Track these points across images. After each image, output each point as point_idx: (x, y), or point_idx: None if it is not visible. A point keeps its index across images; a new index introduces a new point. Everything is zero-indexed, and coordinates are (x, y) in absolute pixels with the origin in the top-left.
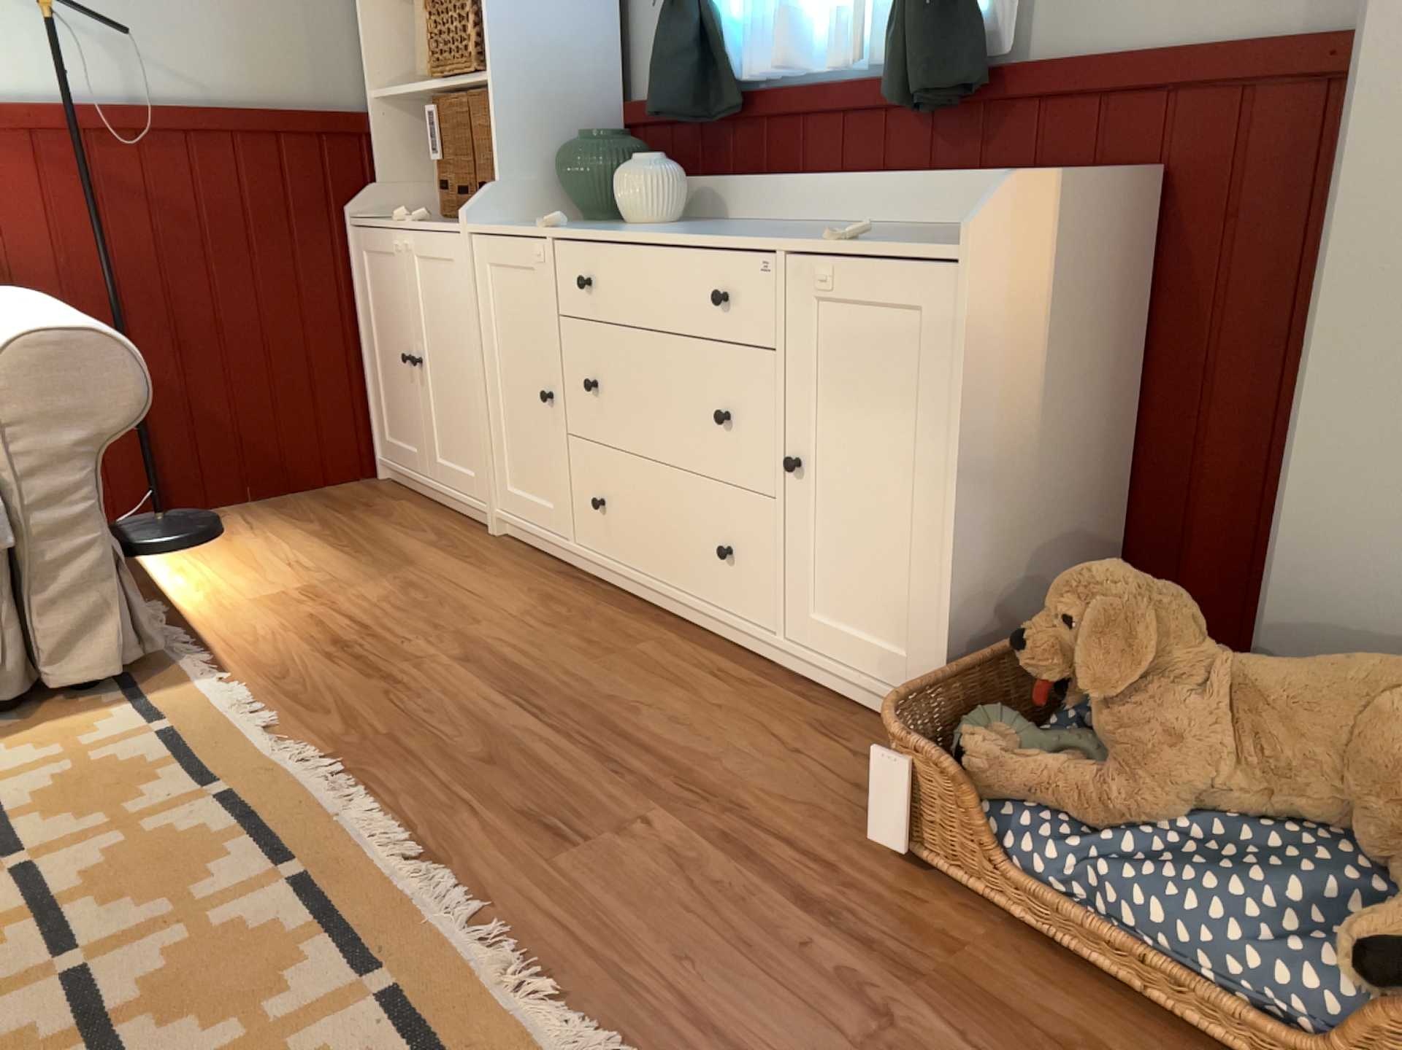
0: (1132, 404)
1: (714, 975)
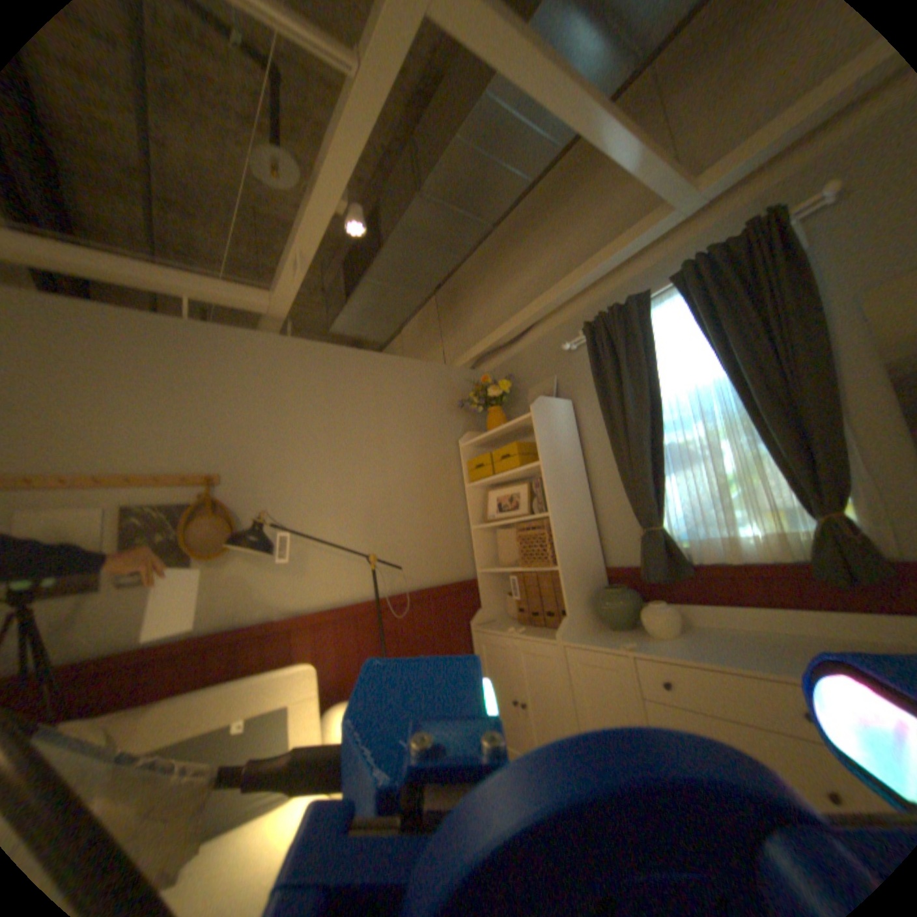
0: None
1: None
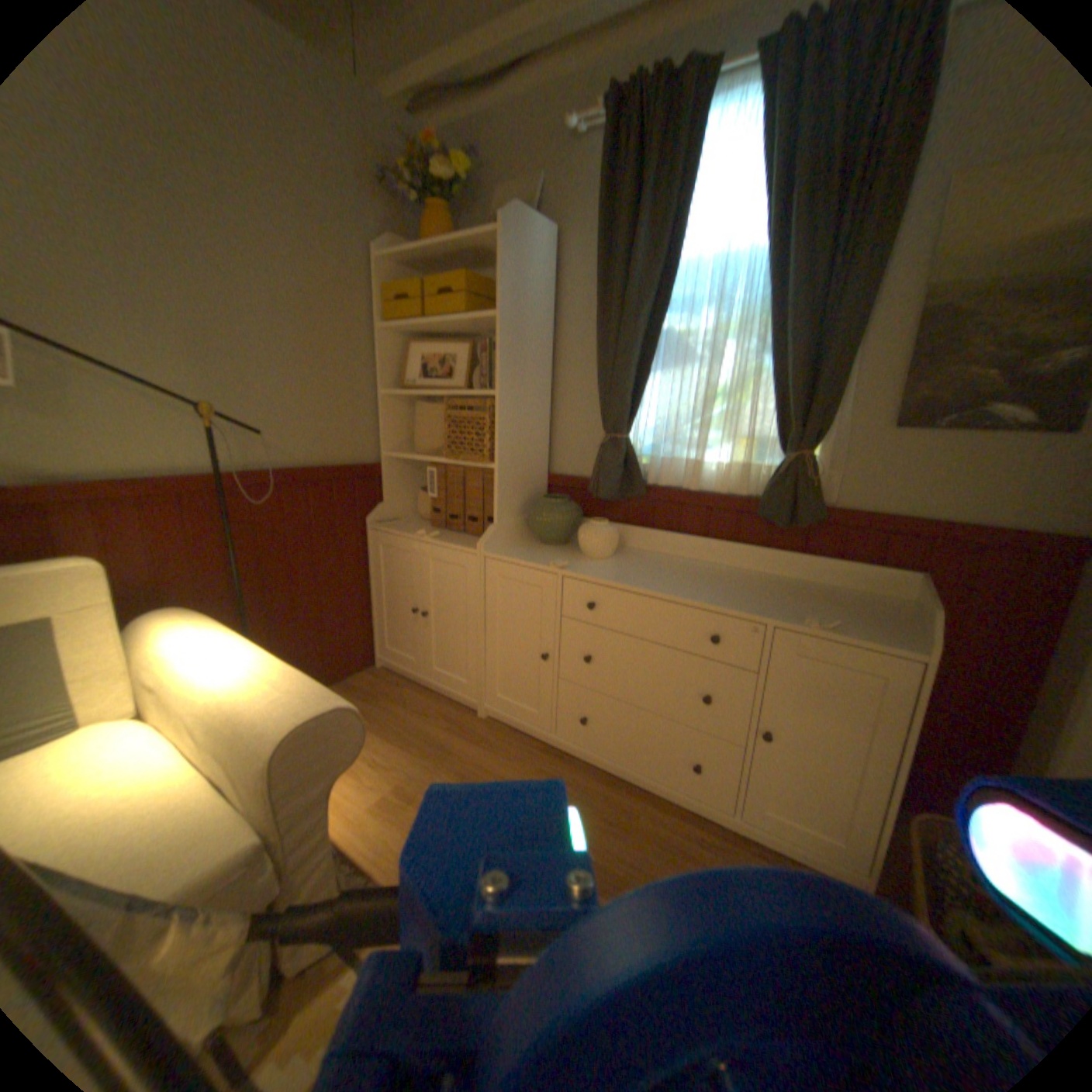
0: None
1: None
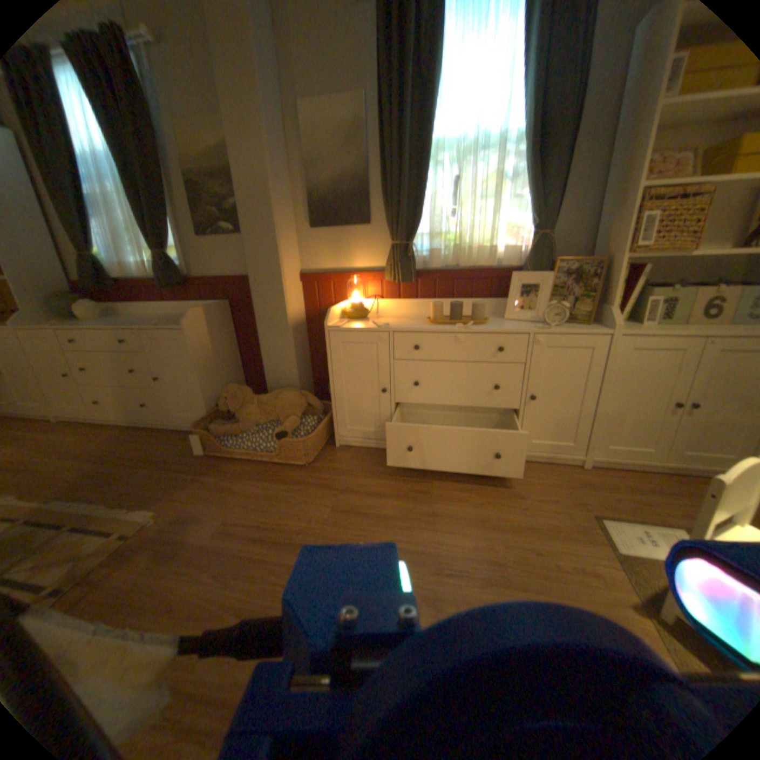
0: (238, 350)
1: (161, 492)
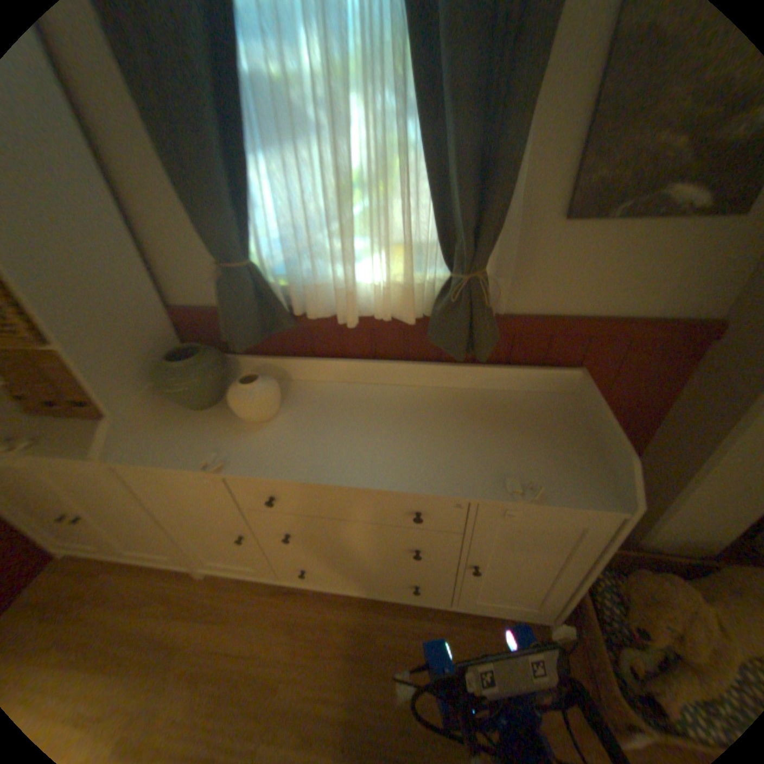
0: None
1: None
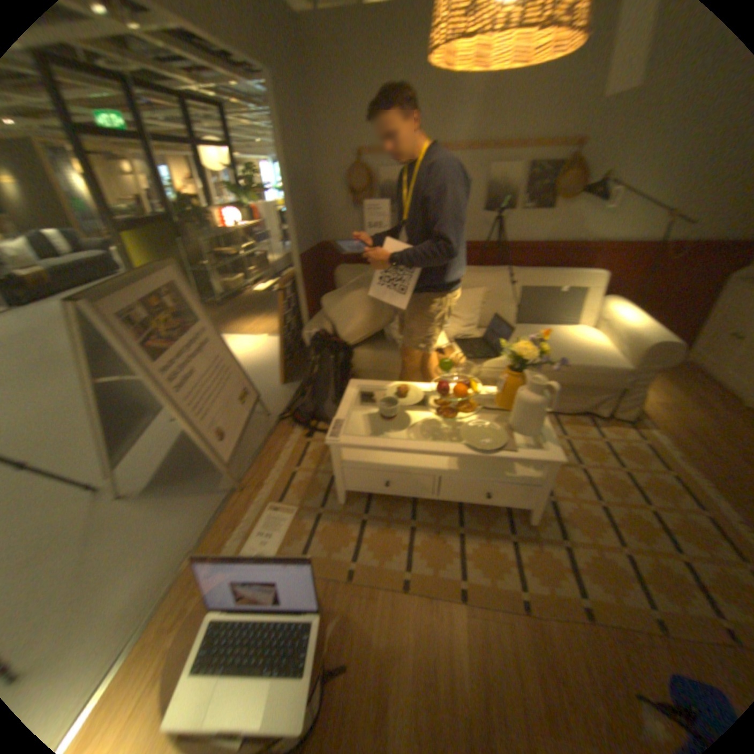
0: None
1: None
